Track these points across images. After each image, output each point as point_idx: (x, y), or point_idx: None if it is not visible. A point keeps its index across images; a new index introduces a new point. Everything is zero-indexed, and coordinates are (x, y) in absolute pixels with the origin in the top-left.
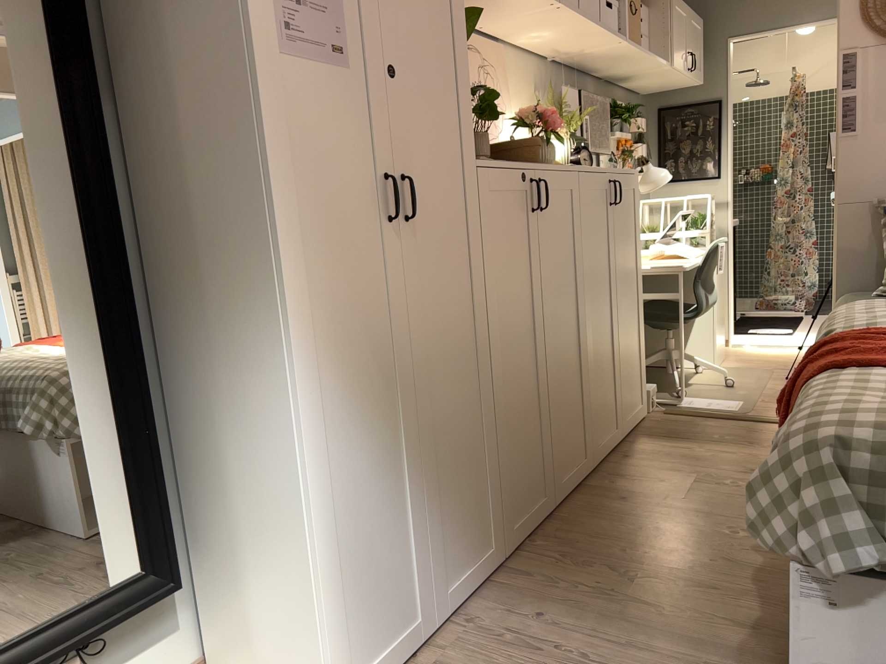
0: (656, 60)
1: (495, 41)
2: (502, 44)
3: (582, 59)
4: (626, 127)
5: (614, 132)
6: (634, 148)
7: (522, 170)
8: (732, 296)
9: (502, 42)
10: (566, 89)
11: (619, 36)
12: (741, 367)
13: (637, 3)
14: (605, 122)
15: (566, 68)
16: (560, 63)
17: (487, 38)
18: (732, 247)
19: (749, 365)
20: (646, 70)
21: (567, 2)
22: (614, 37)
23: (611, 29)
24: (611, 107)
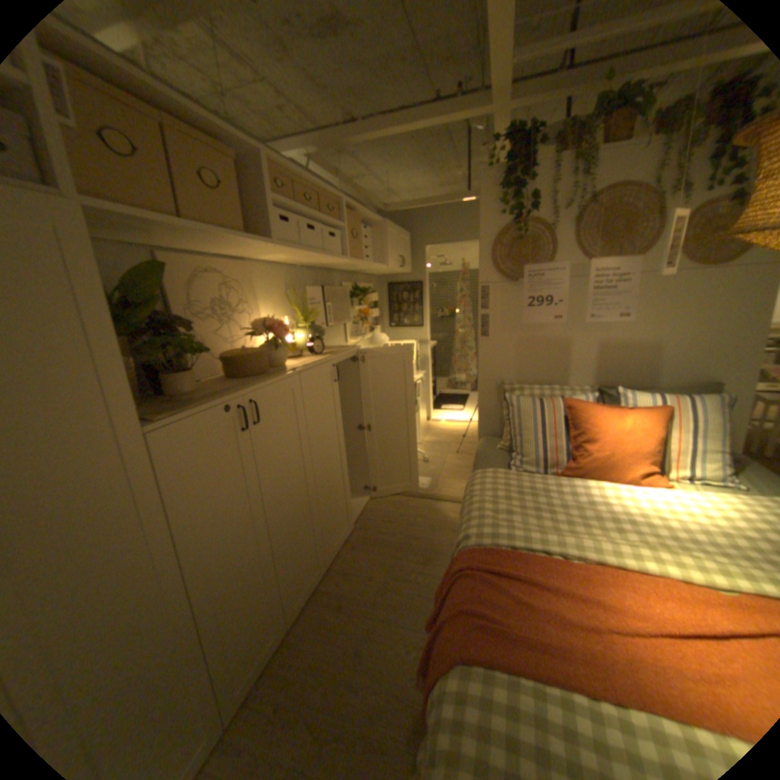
0: (378, 261)
1: (242, 258)
2: (250, 260)
3: (324, 264)
4: (366, 298)
5: (356, 304)
6: (371, 312)
7: (225, 402)
8: (431, 393)
9: (248, 259)
10: (310, 288)
11: (341, 256)
12: (433, 441)
13: (359, 228)
14: (349, 299)
15: (315, 268)
16: (309, 266)
17: (232, 256)
18: (430, 366)
19: (437, 440)
20: (372, 267)
21: (287, 238)
22: (337, 257)
23: (333, 253)
24: (354, 288)
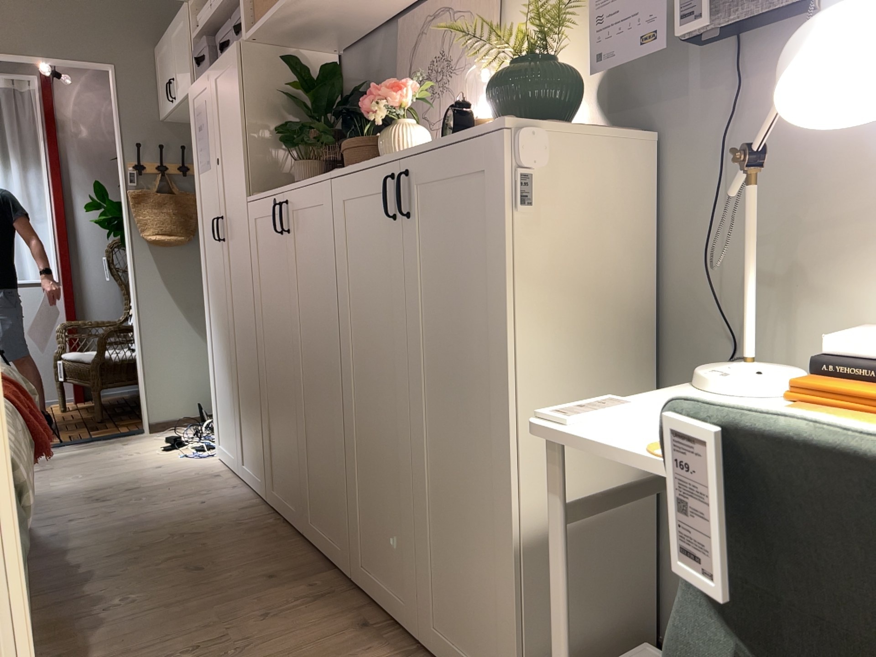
0: None
1: None
2: None
3: None
4: None
5: None
6: None
7: (272, 197)
8: None
9: None
10: None
11: None
12: None
13: None
14: None
15: None
16: None
17: None
18: None
19: None
20: None
21: None
22: None
23: None
24: None
